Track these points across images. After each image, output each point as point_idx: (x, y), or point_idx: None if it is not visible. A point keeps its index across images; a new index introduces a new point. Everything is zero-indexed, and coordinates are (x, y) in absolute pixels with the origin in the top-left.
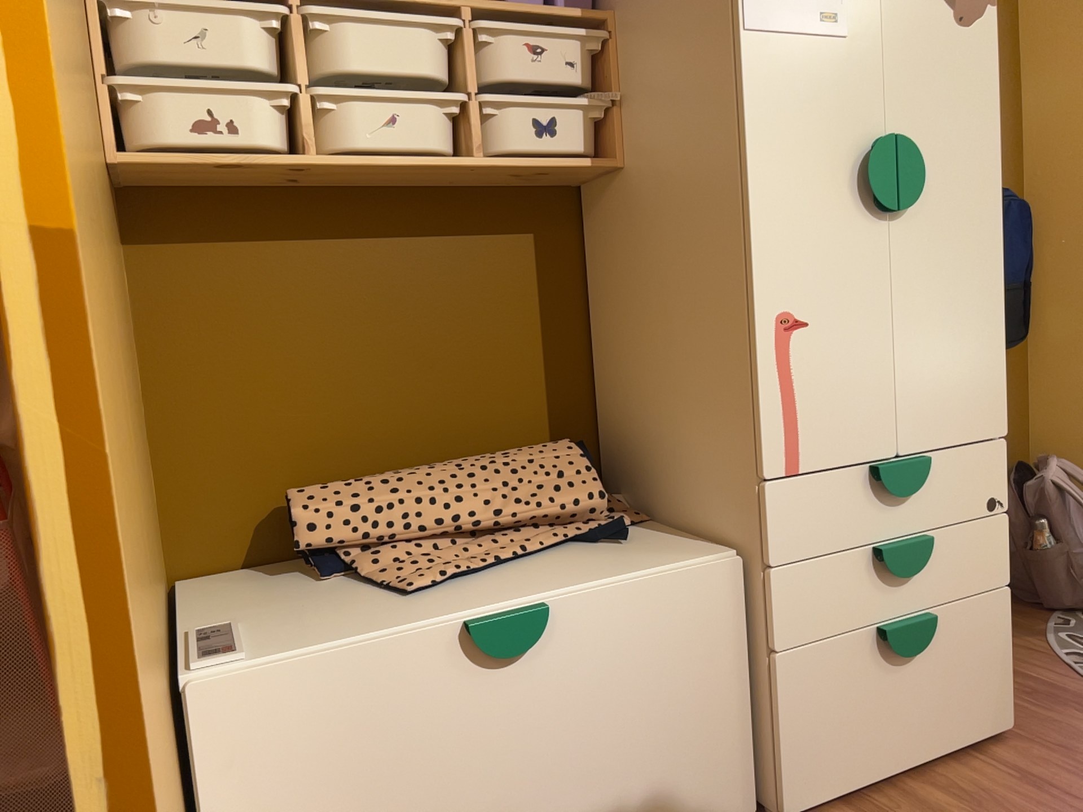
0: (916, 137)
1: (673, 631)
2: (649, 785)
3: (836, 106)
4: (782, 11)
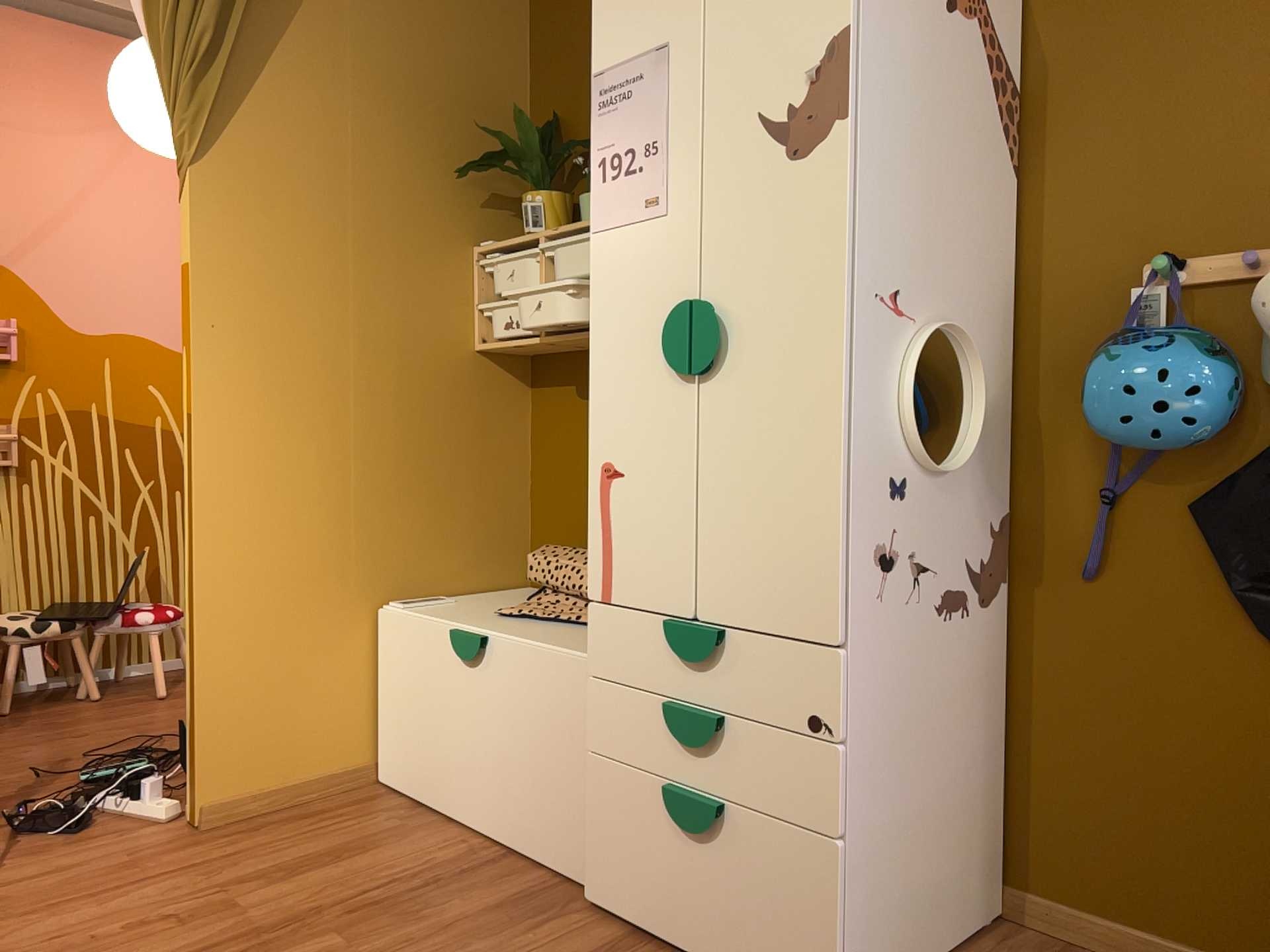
0: (730, 294)
1: (549, 697)
2: (530, 804)
3: (654, 278)
4: (616, 208)
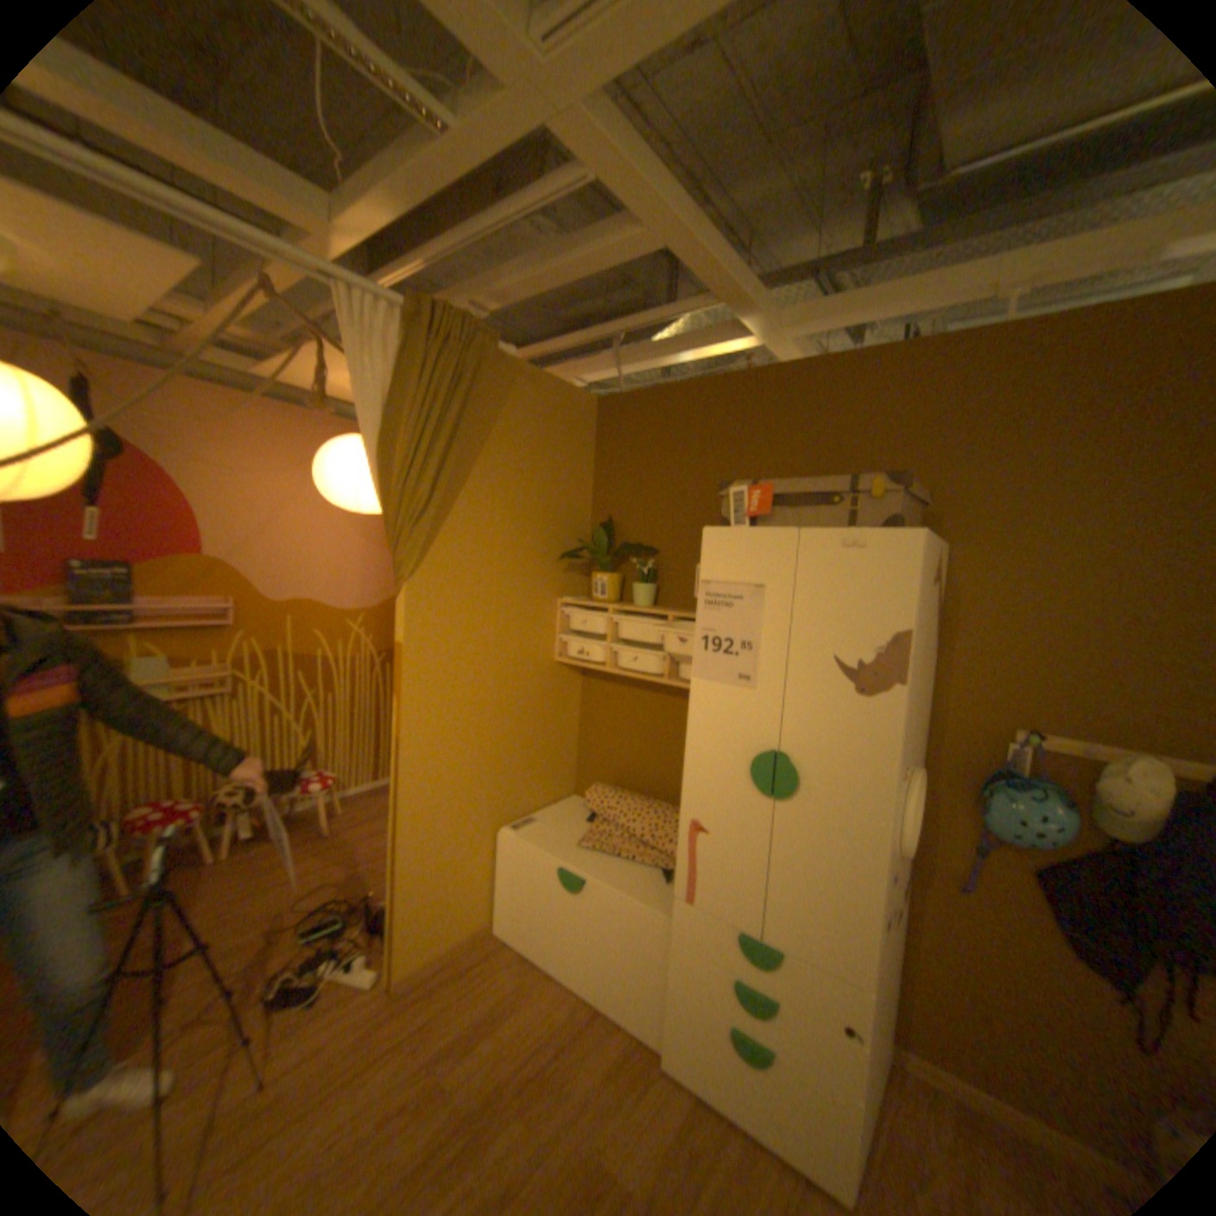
0: (803, 757)
1: (634, 932)
2: (615, 988)
3: (742, 725)
4: (714, 670)
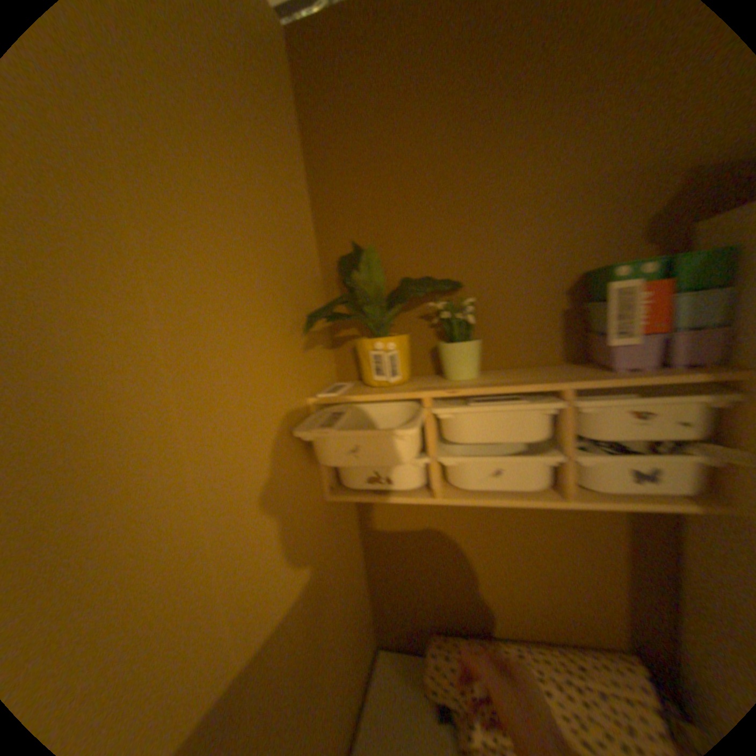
0: None
1: None
2: None
3: None
4: None
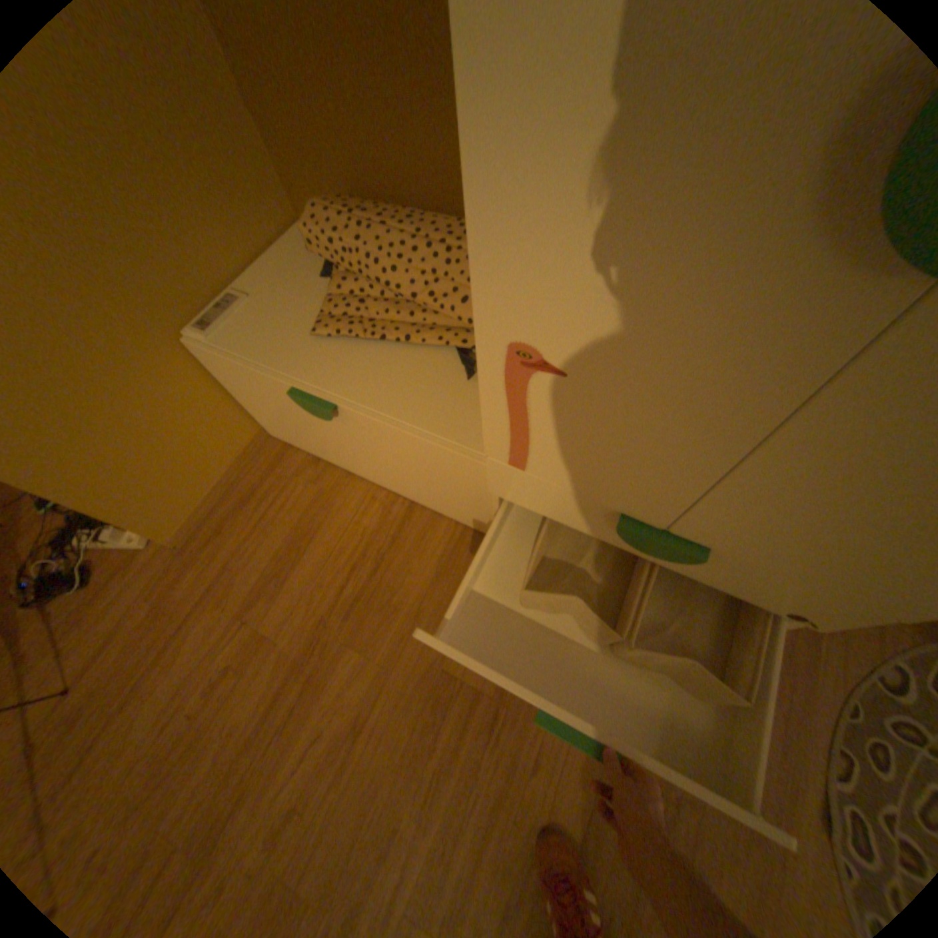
0: None
1: (430, 460)
2: (425, 493)
3: None
4: None
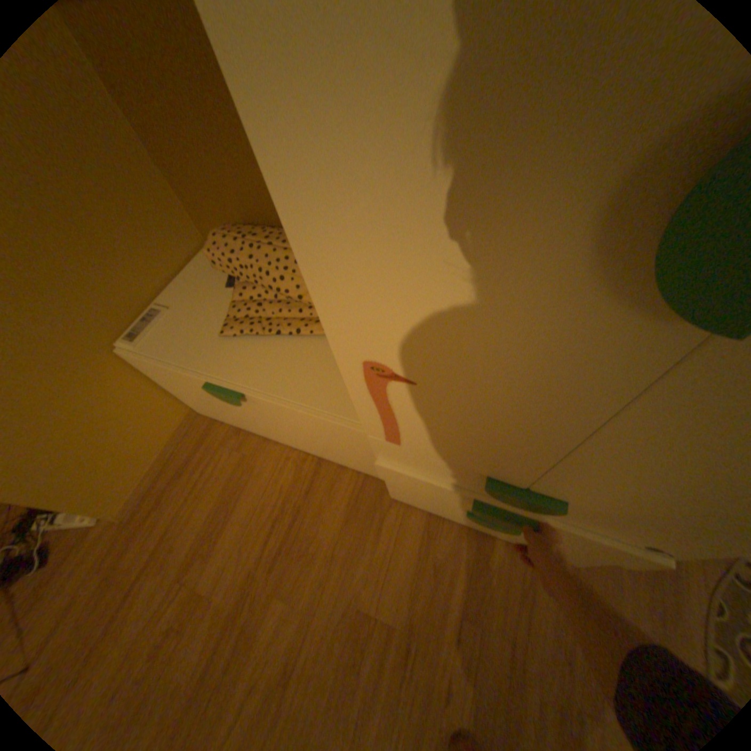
0: None
1: (326, 431)
2: (328, 452)
3: None
4: None
